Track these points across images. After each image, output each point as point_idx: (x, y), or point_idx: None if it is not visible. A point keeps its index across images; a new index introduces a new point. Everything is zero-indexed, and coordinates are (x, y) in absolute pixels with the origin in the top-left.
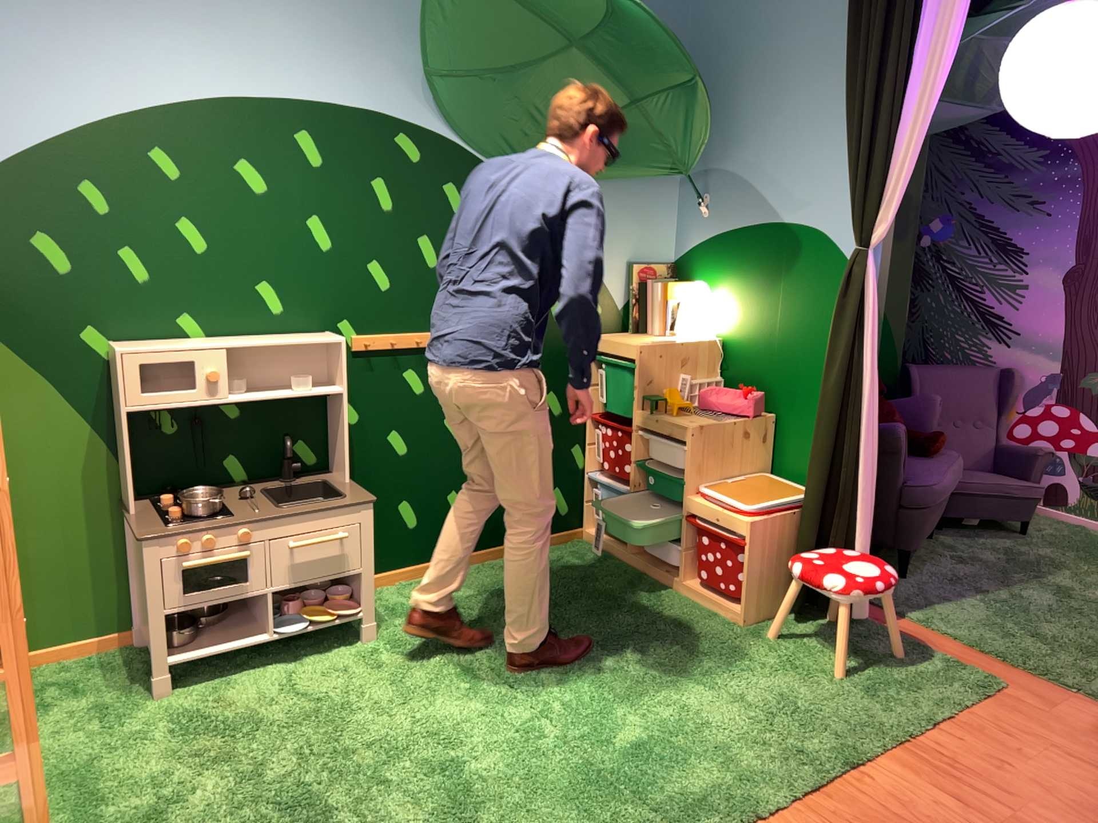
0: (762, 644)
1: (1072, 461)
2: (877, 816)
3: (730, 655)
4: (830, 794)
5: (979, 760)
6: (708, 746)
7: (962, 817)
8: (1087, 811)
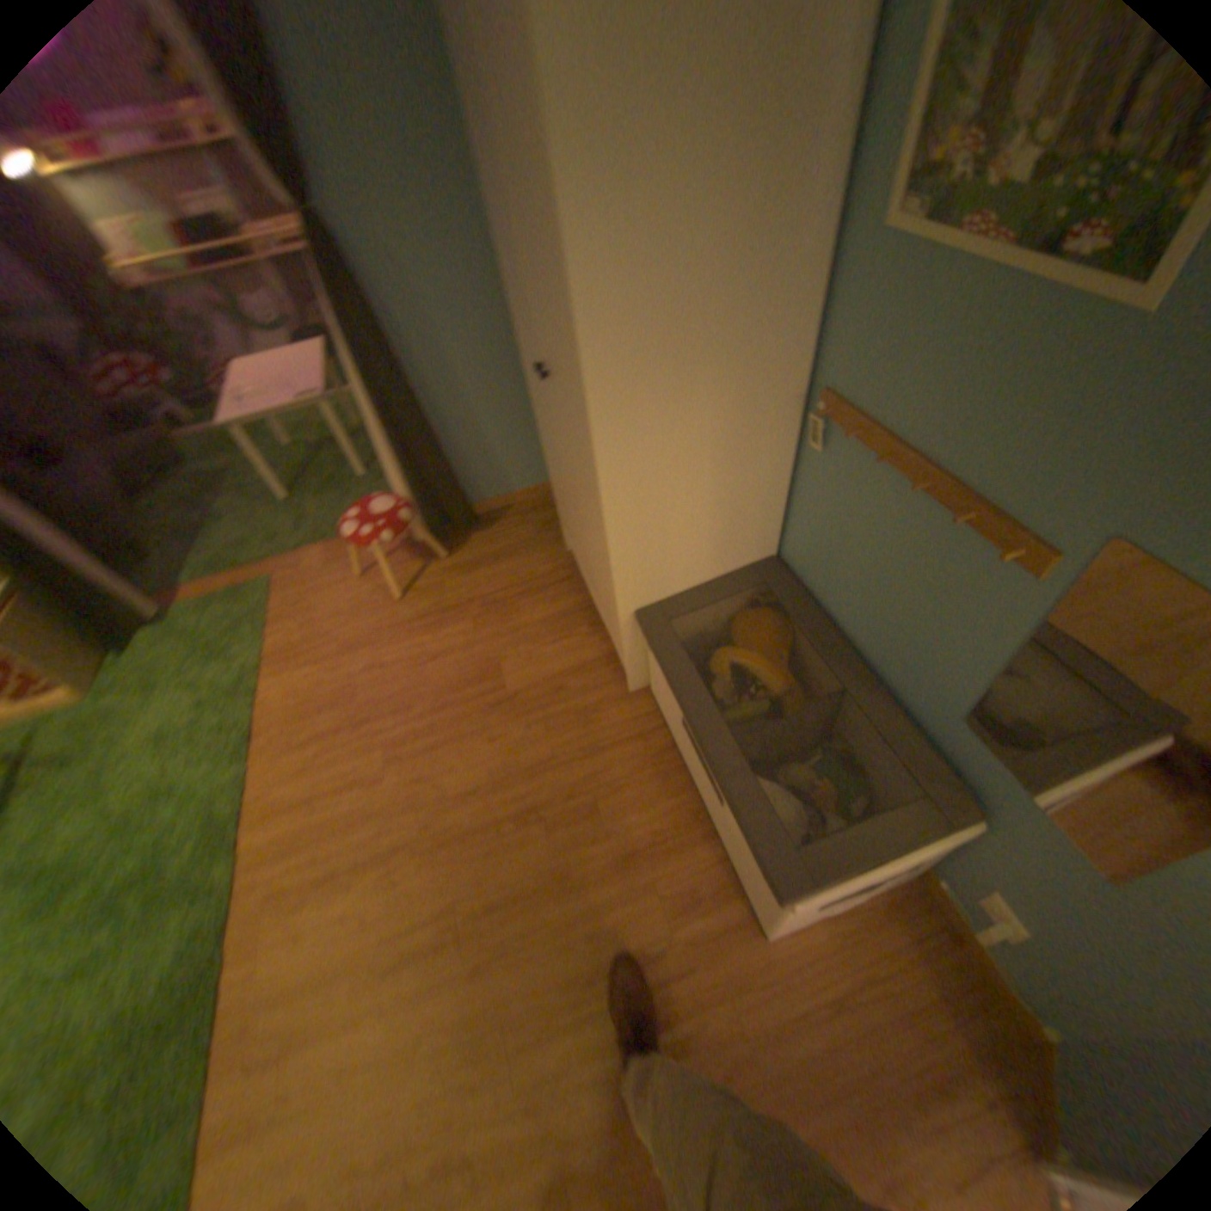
0: (116, 692)
1: (165, 388)
2: (289, 714)
3: (104, 722)
4: (258, 731)
5: (300, 629)
6: (165, 791)
7: (321, 667)
8: (359, 606)
